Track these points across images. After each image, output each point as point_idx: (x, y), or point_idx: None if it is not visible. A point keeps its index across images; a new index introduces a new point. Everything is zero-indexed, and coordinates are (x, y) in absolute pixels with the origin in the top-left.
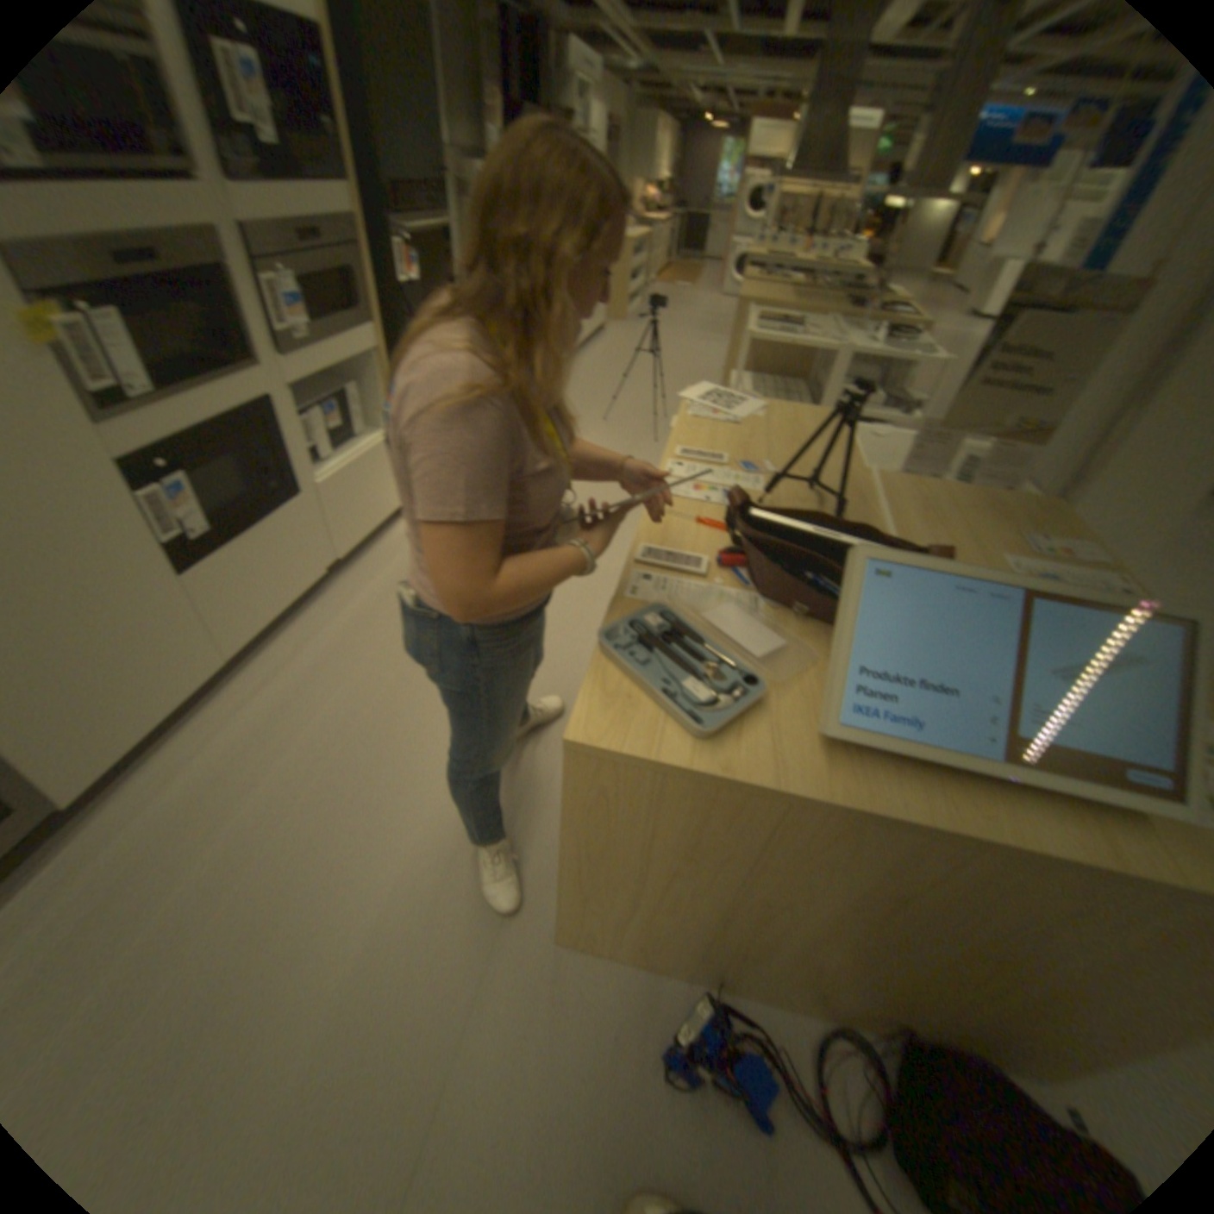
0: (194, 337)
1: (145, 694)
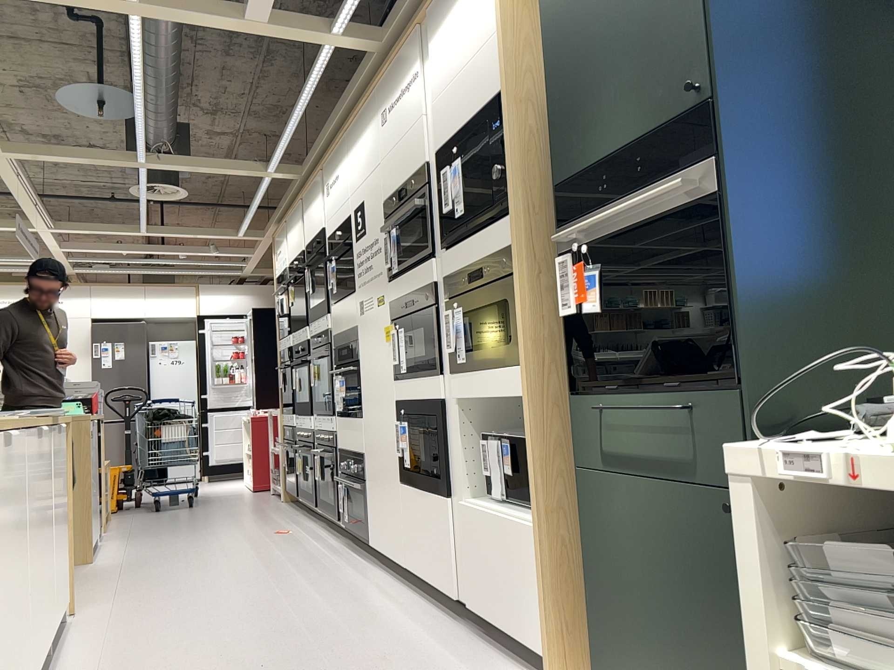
0: (426, 350)
1: (388, 536)
